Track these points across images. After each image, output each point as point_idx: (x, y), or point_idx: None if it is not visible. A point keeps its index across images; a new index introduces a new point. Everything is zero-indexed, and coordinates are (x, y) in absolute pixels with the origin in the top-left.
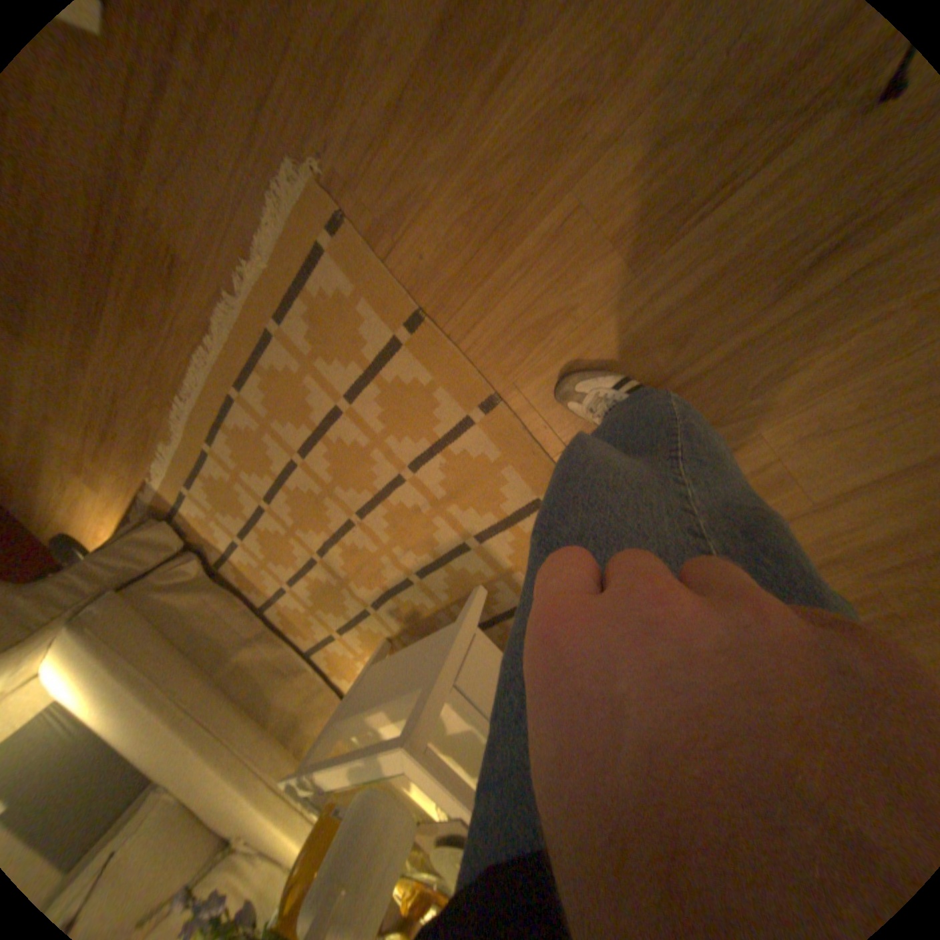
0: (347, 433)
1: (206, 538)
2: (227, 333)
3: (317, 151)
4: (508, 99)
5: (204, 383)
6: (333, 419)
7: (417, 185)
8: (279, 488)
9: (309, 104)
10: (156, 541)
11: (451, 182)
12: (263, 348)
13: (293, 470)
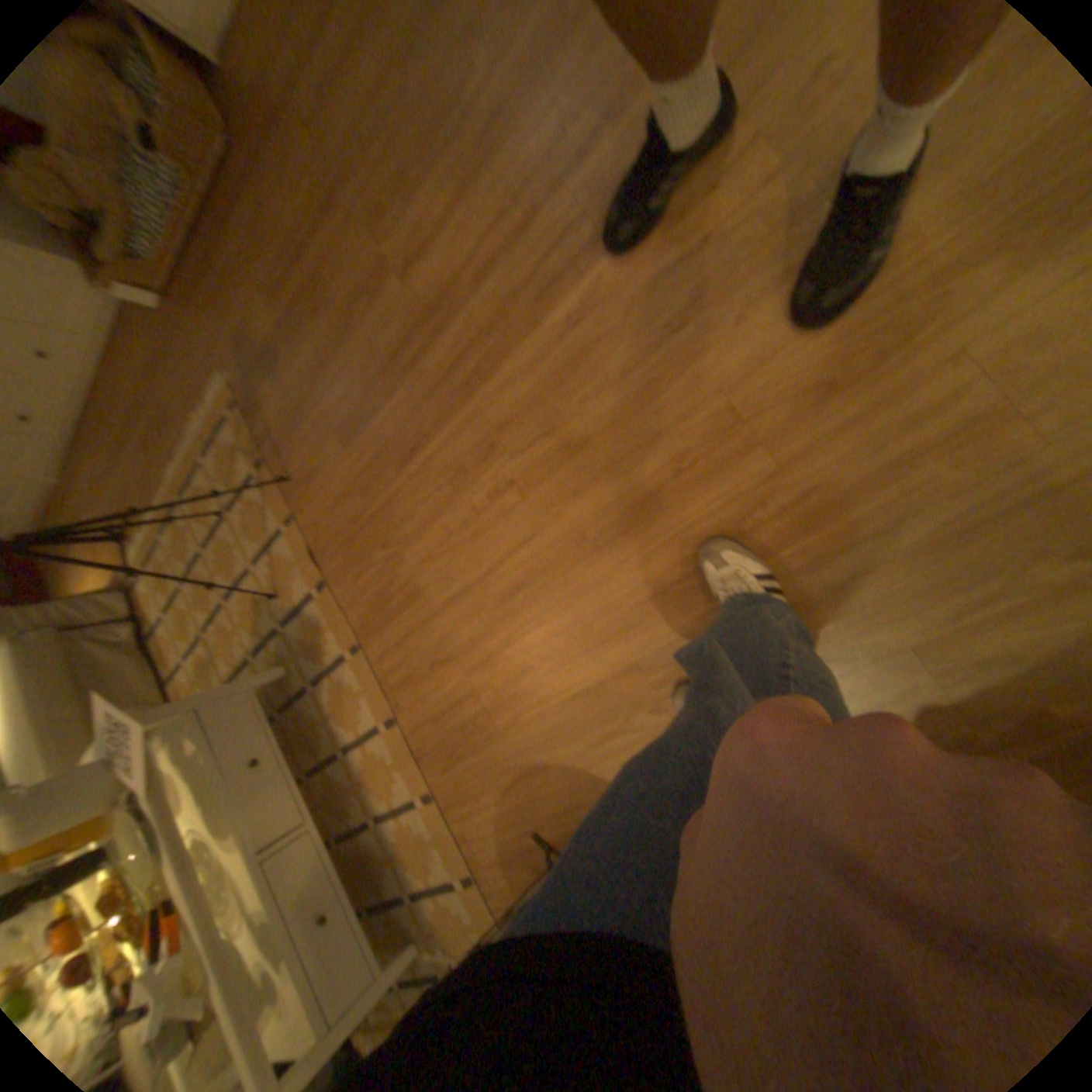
0: (222, 533)
1: (142, 612)
2: (177, 460)
3: (227, 368)
4: (295, 357)
5: (161, 490)
6: (217, 522)
7: (262, 390)
8: (186, 572)
9: (227, 347)
10: (106, 605)
11: (275, 391)
12: (191, 471)
13: (194, 558)
